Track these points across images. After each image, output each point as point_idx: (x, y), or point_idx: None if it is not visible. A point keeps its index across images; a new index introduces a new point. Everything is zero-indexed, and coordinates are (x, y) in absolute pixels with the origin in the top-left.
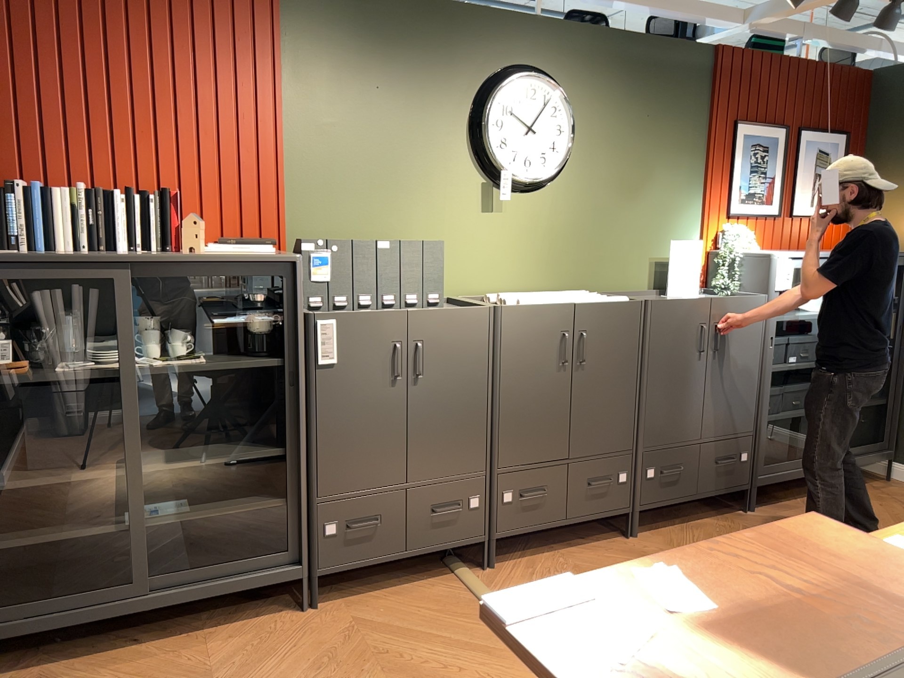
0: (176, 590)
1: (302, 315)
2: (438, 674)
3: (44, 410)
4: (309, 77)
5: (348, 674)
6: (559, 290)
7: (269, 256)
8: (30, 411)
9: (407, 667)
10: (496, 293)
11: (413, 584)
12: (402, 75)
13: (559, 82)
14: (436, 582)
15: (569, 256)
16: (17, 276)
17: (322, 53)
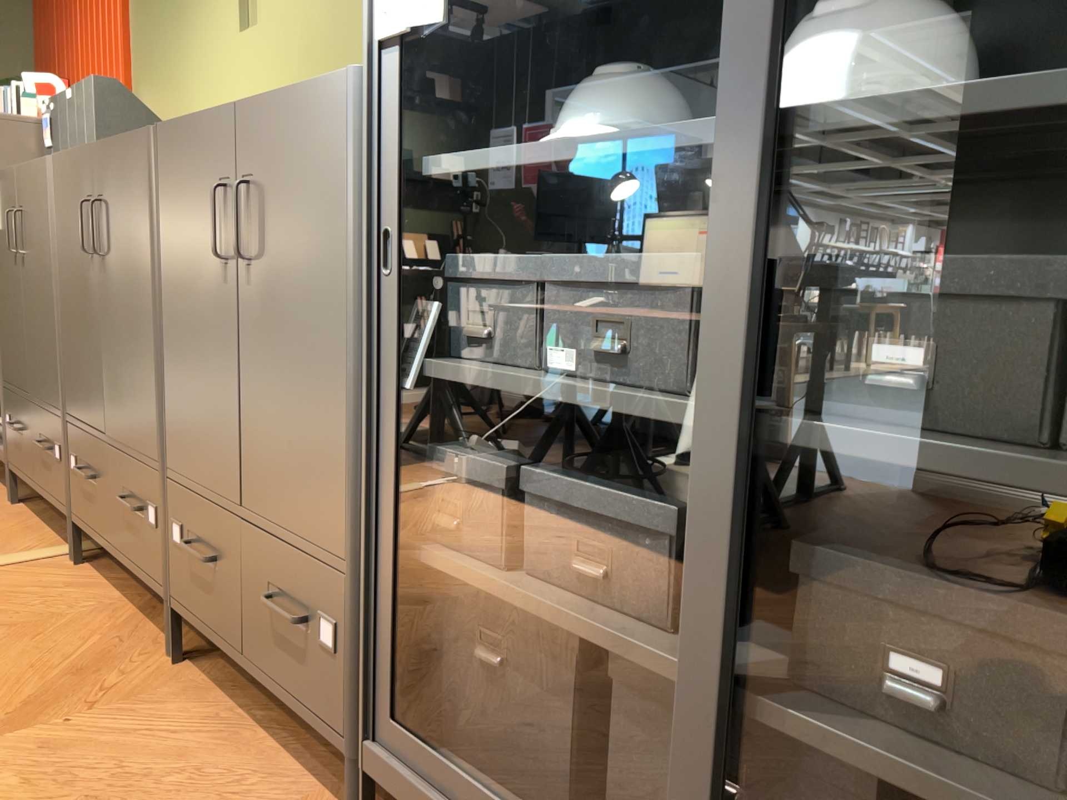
0: None
1: None
2: None
3: None
4: None
5: None
6: None
7: None
8: None
9: None
10: None
11: (51, 533)
12: None
13: None
14: (51, 542)
15: None
16: None
17: None
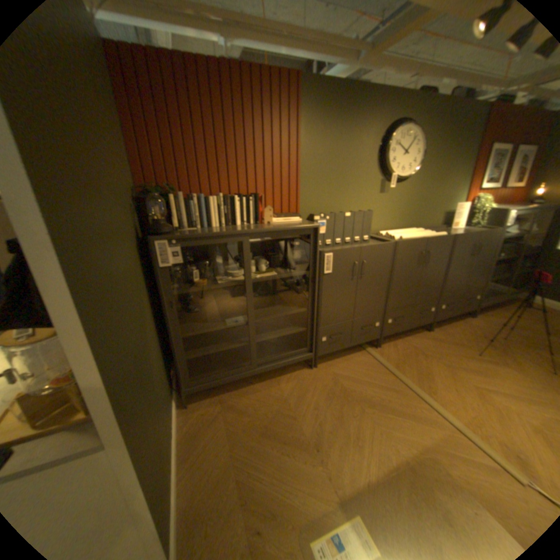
0: (267, 366)
1: (318, 251)
2: (381, 402)
3: (212, 299)
4: (311, 129)
5: (344, 402)
6: (406, 228)
7: (307, 226)
8: (207, 300)
9: (366, 399)
10: (381, 230)
11: (350, 355)
12: (352, 126)
13: (420, 125)
14: (359, 354)
15: (412, 212)
16: (202, 243)
17: (317, 116)
